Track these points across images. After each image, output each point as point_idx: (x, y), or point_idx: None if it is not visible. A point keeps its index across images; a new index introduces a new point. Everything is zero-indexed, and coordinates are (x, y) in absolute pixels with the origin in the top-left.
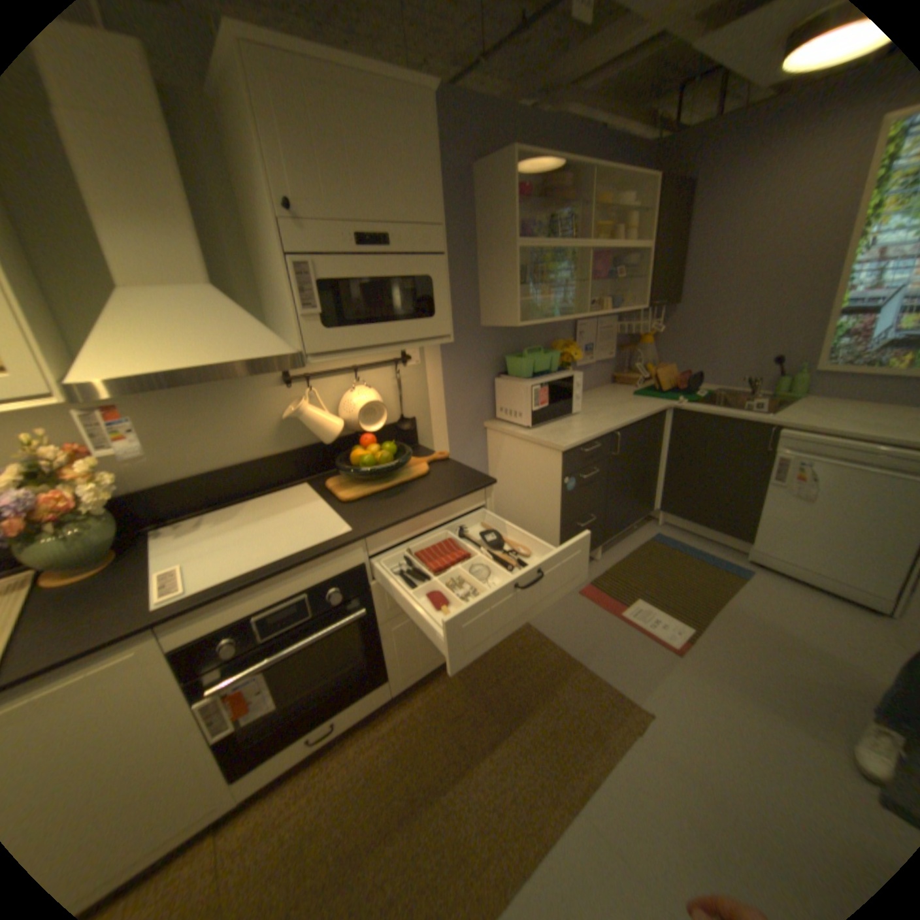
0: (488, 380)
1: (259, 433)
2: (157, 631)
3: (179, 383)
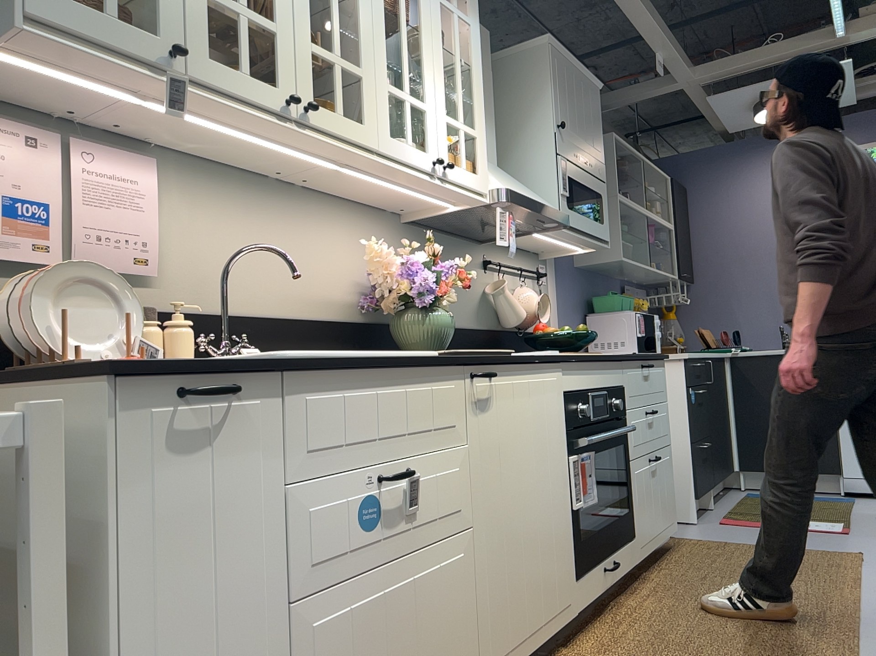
0: (582, 318)
1: (470, 305)
2: (562, 369)
3: (440, 243)
